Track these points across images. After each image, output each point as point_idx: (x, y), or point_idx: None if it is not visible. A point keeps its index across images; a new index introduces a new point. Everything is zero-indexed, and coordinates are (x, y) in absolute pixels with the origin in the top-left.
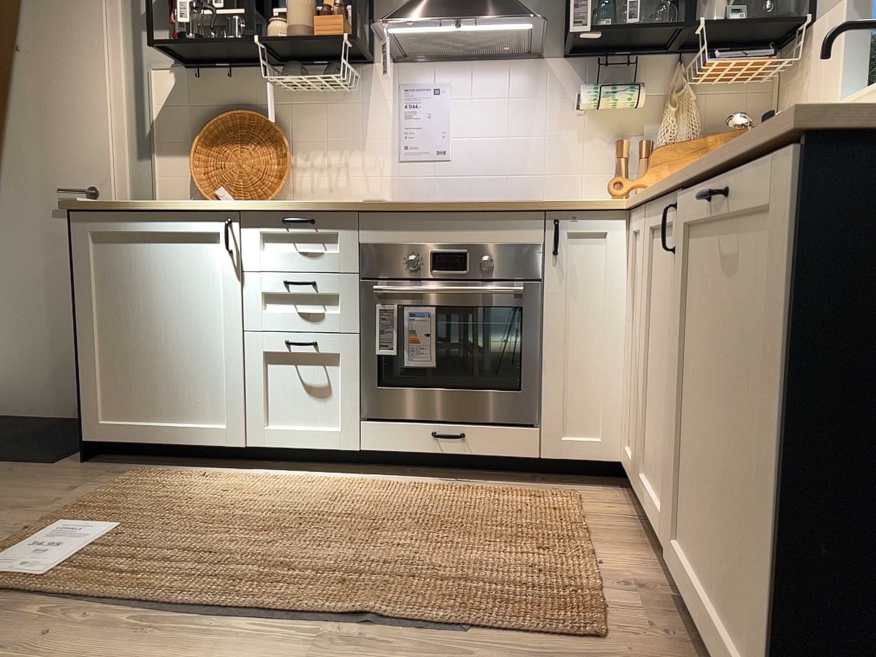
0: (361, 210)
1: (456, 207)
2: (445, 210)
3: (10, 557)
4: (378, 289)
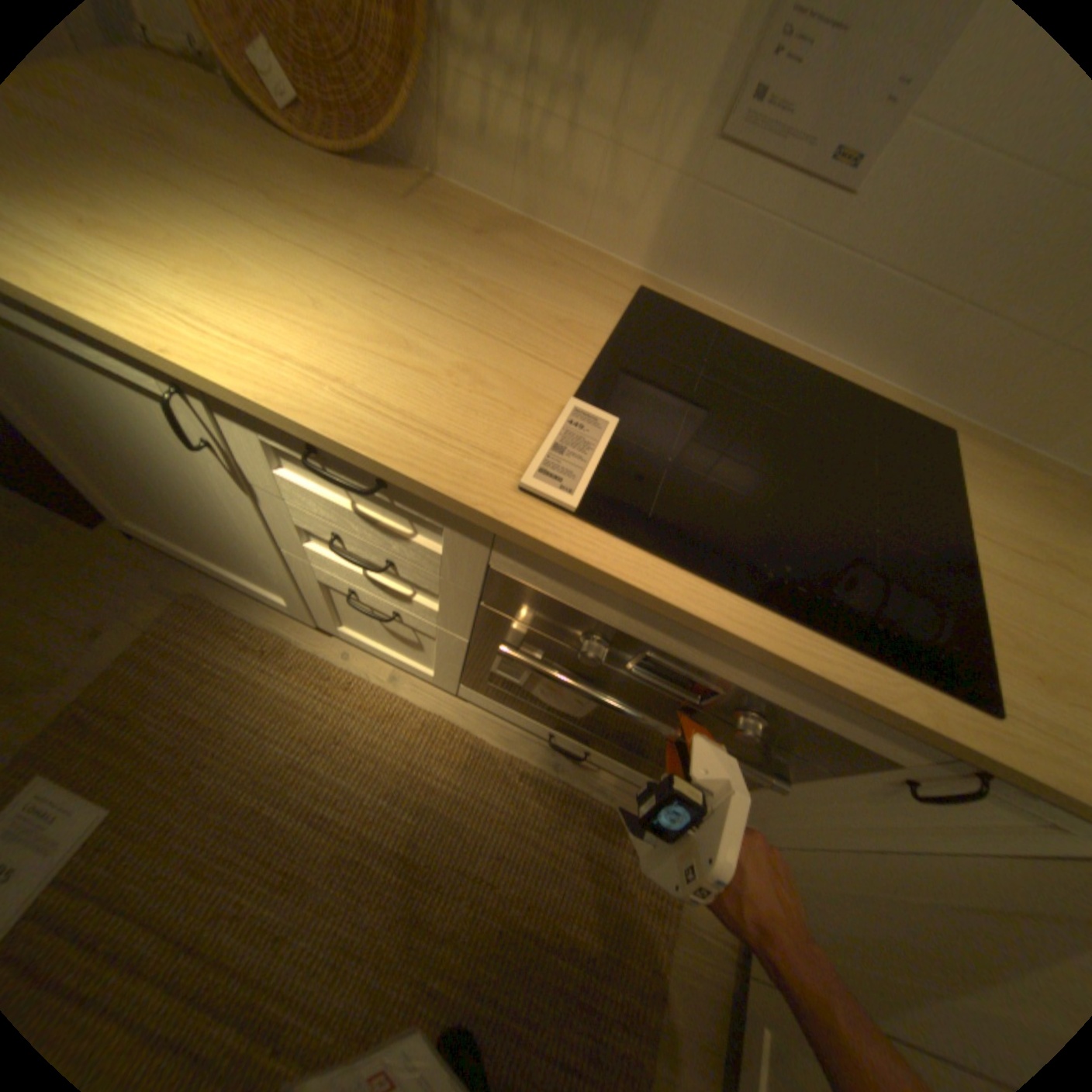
0: (506, 533)
1: (760, 656)
2: (724, 639)
3: None
4: (509, 651)
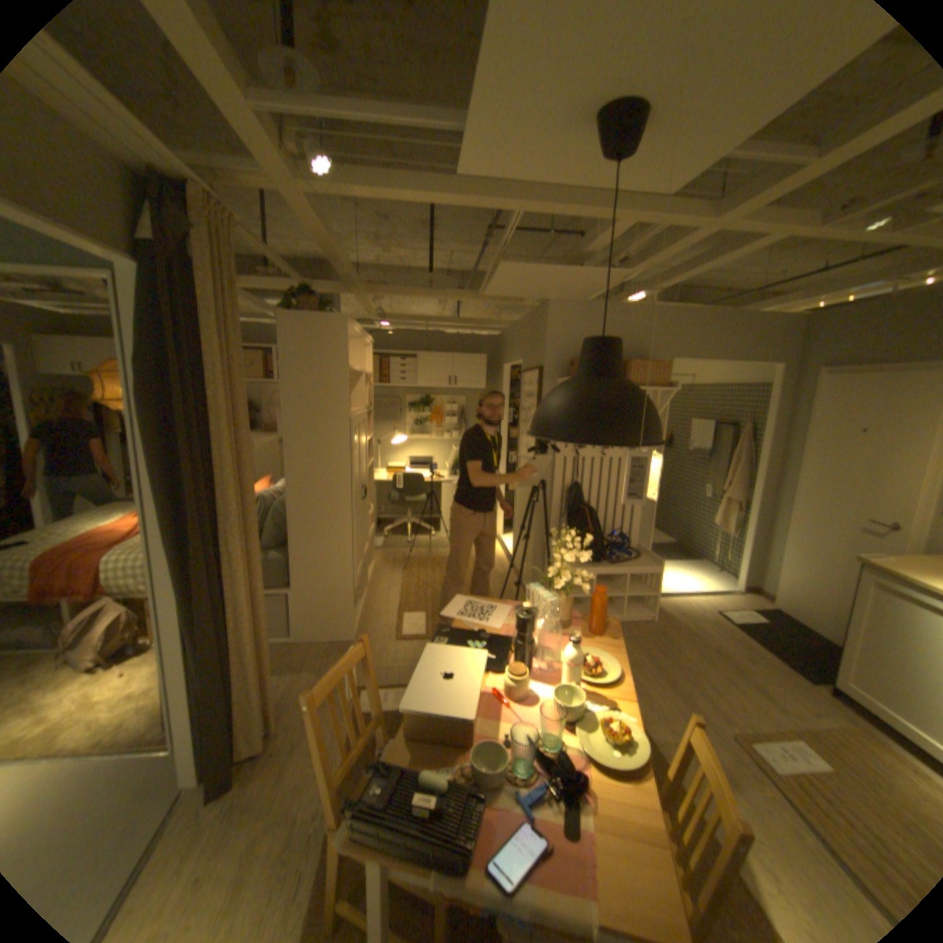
0: None
1: None
2: None
3: (770, 746)
4: None
